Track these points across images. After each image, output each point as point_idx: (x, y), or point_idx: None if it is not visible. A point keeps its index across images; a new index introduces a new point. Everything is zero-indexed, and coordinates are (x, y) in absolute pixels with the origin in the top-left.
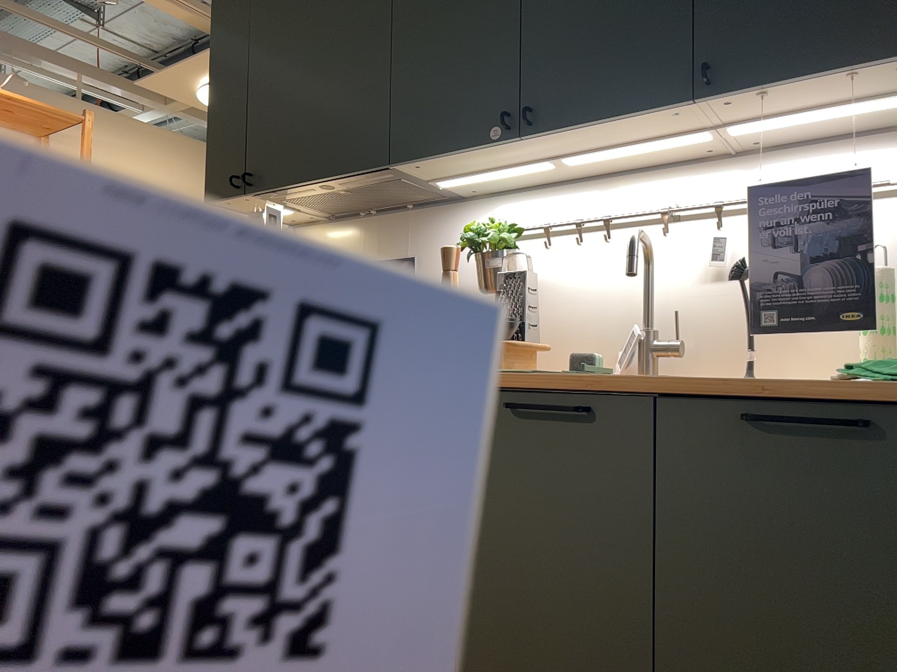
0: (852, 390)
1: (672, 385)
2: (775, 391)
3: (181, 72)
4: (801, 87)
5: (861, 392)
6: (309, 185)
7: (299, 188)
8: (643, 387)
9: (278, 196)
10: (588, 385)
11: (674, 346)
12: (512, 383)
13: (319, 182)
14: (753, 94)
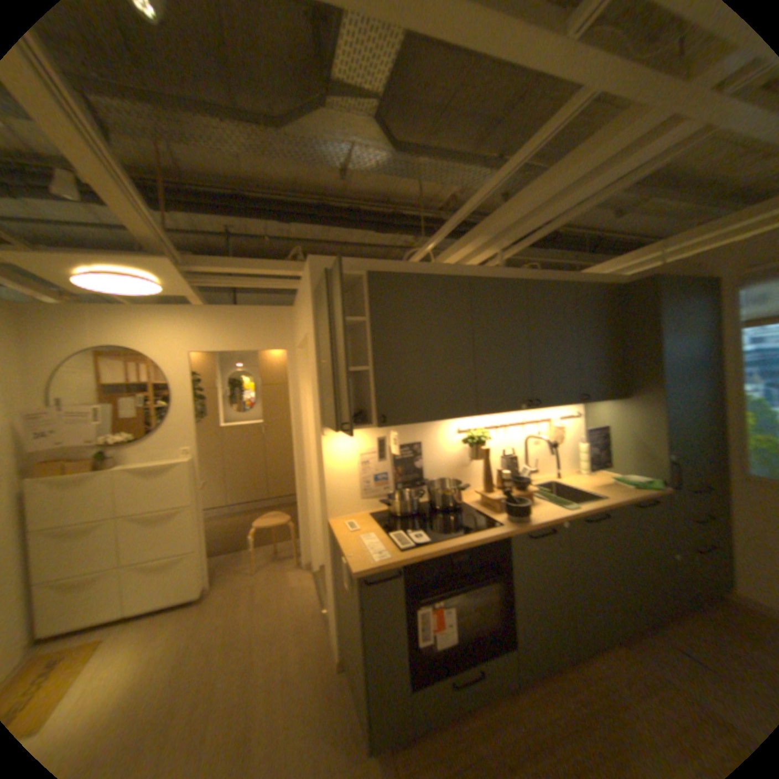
0: (655, 495)
1: (626, 503)
2: (643, 499)
3: (83, 258)
4: (595, 401)
5: (651, 494)
6: (421, 422)
7: (414, 423)
8: (619, 505)
9: (390, 425)
10: (607, 508)
11: (536, 471)
12: (587, 513)
13: (430, 421)
14: (589, 402)
